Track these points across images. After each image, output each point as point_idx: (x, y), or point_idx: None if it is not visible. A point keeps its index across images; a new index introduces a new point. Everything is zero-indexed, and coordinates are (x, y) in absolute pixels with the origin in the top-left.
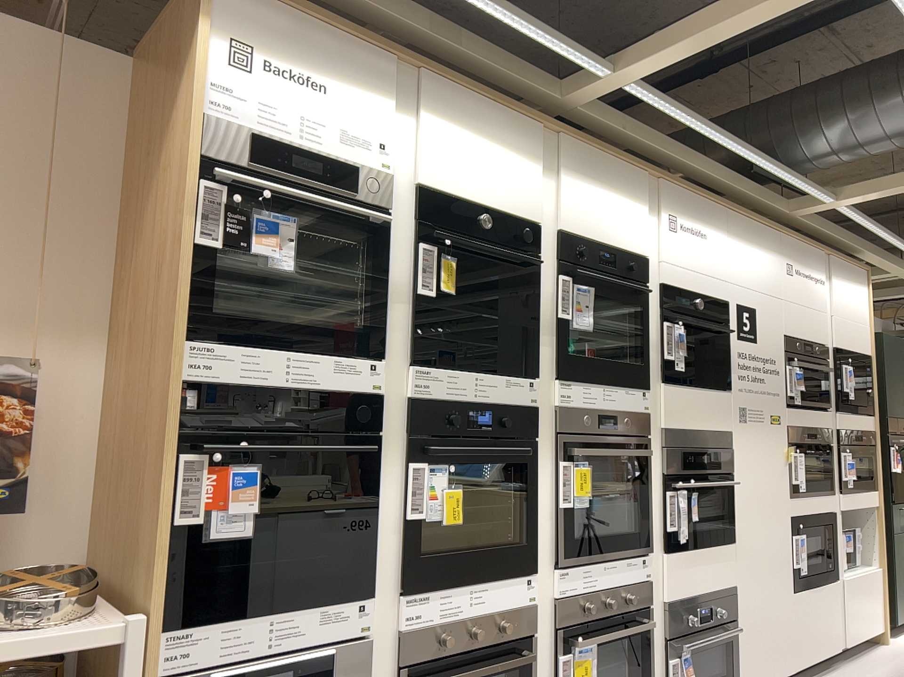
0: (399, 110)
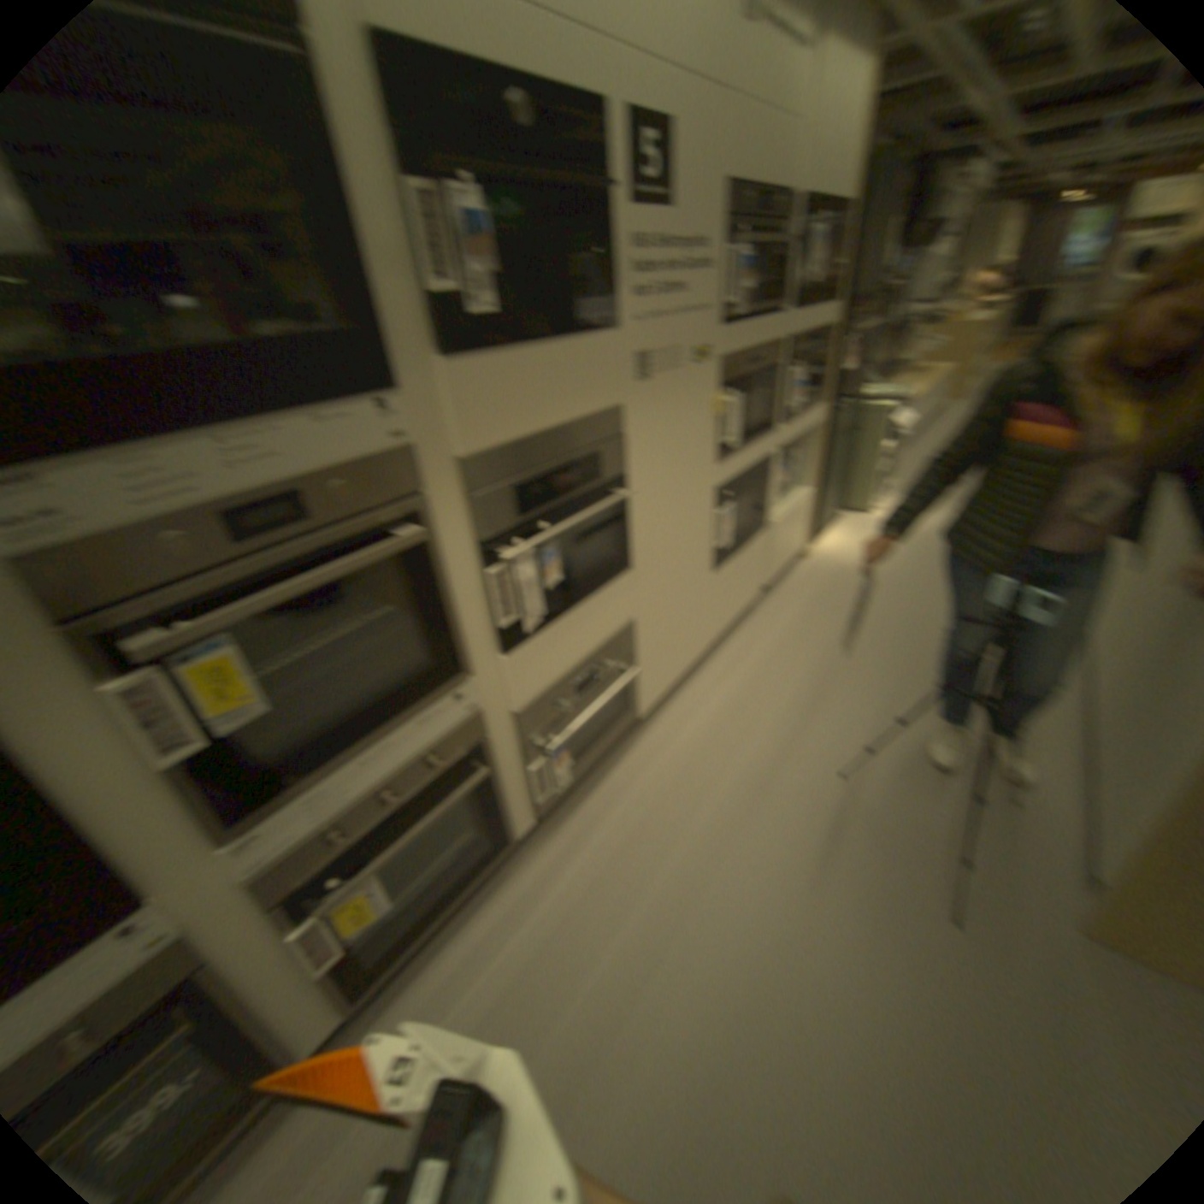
0: None
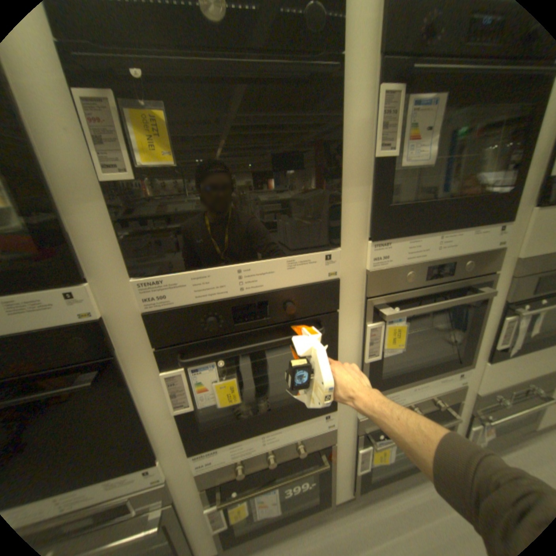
0: None
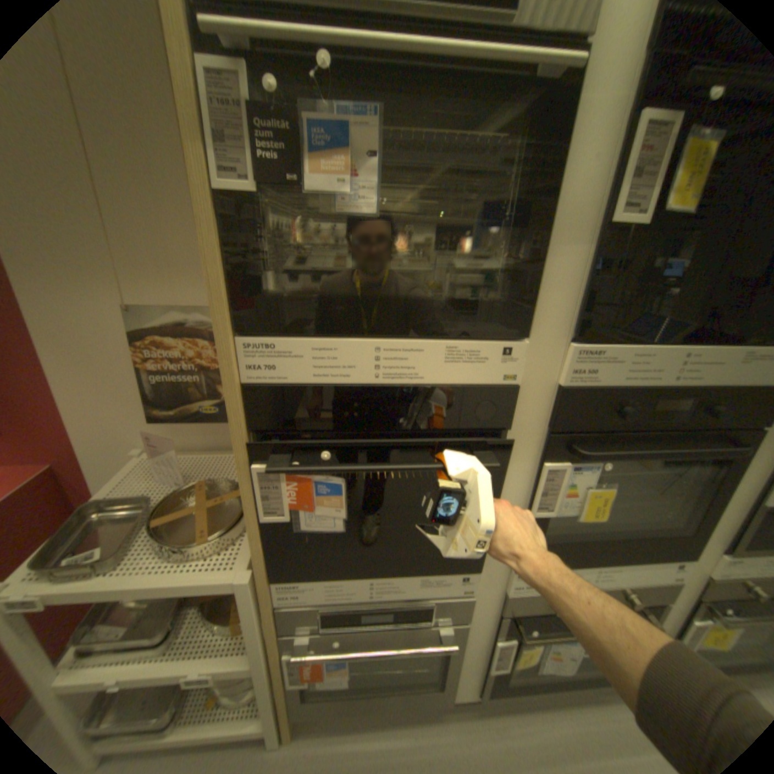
0: None
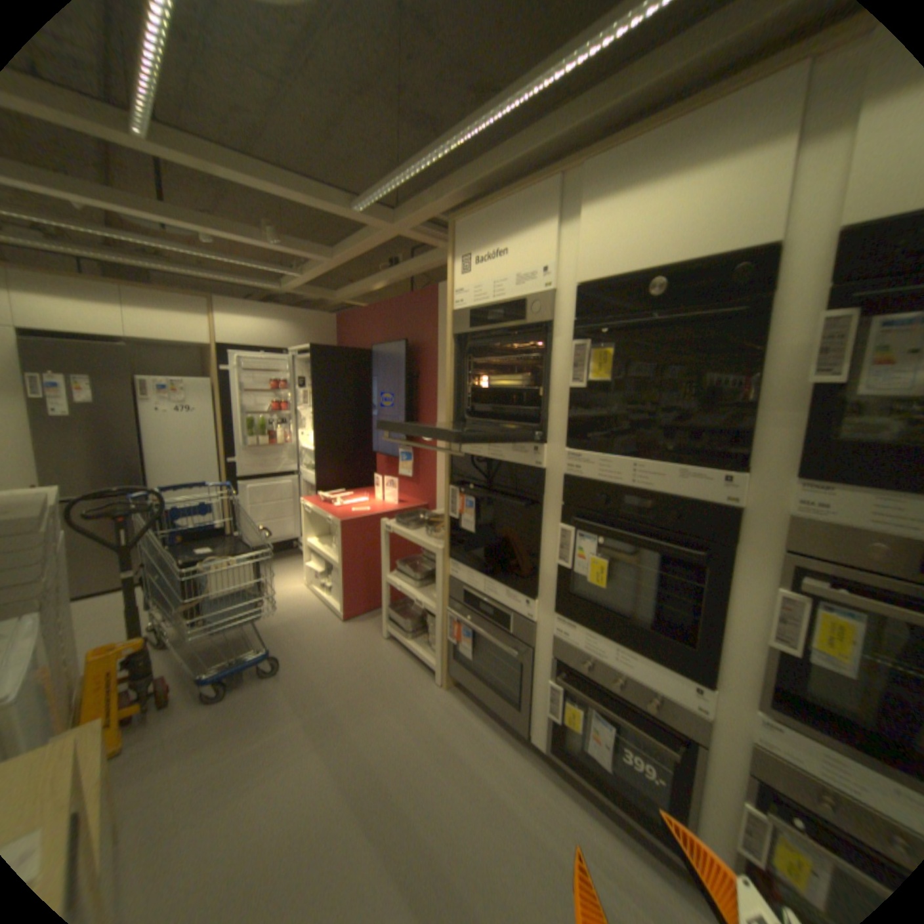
0: (558, 214)
